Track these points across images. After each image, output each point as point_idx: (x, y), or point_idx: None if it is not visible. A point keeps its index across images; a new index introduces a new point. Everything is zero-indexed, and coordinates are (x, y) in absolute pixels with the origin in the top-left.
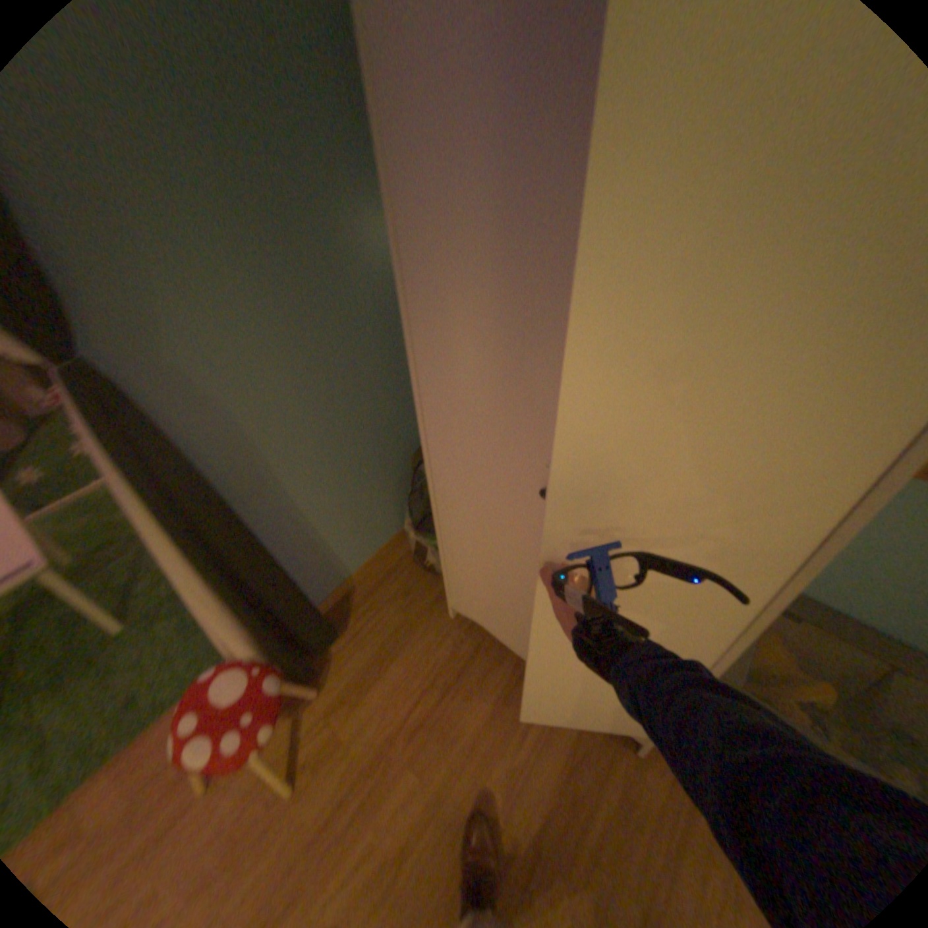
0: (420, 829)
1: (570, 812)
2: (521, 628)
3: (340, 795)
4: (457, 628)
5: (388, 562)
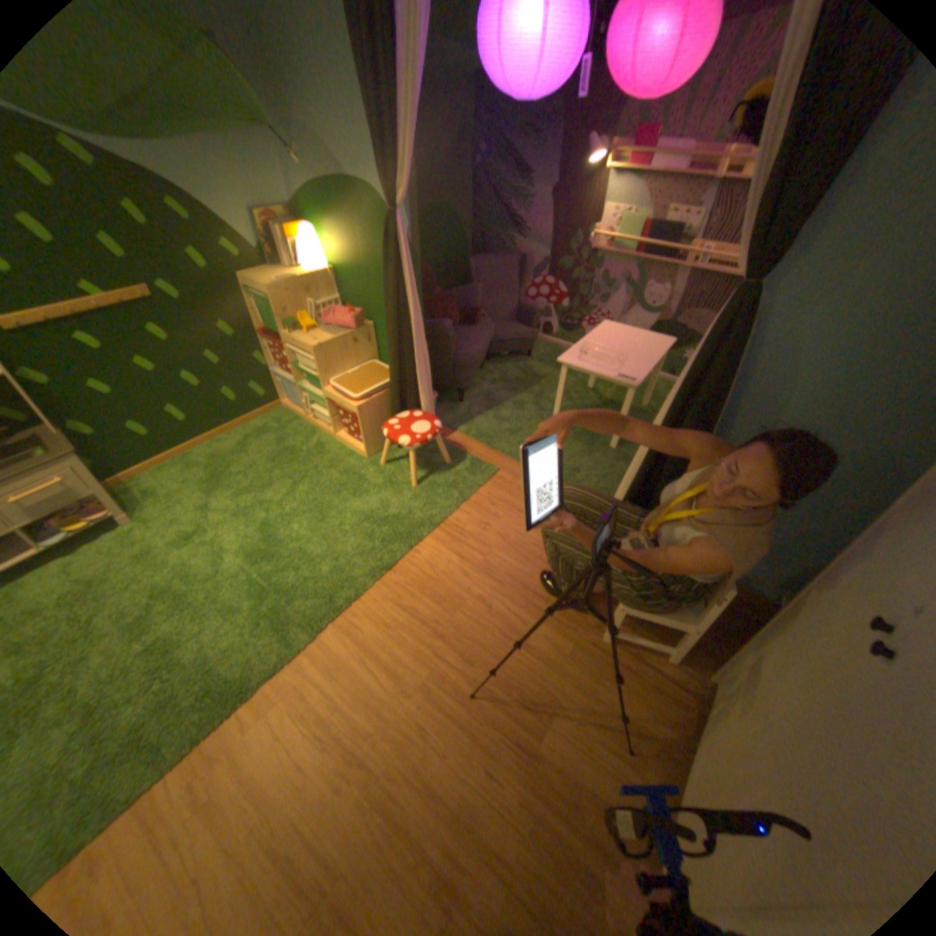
0: (541, 659)
1: (571, 803)
2: (728, 732)
3: (551, 601)
4: (704, 688)
5: (746, 608)
